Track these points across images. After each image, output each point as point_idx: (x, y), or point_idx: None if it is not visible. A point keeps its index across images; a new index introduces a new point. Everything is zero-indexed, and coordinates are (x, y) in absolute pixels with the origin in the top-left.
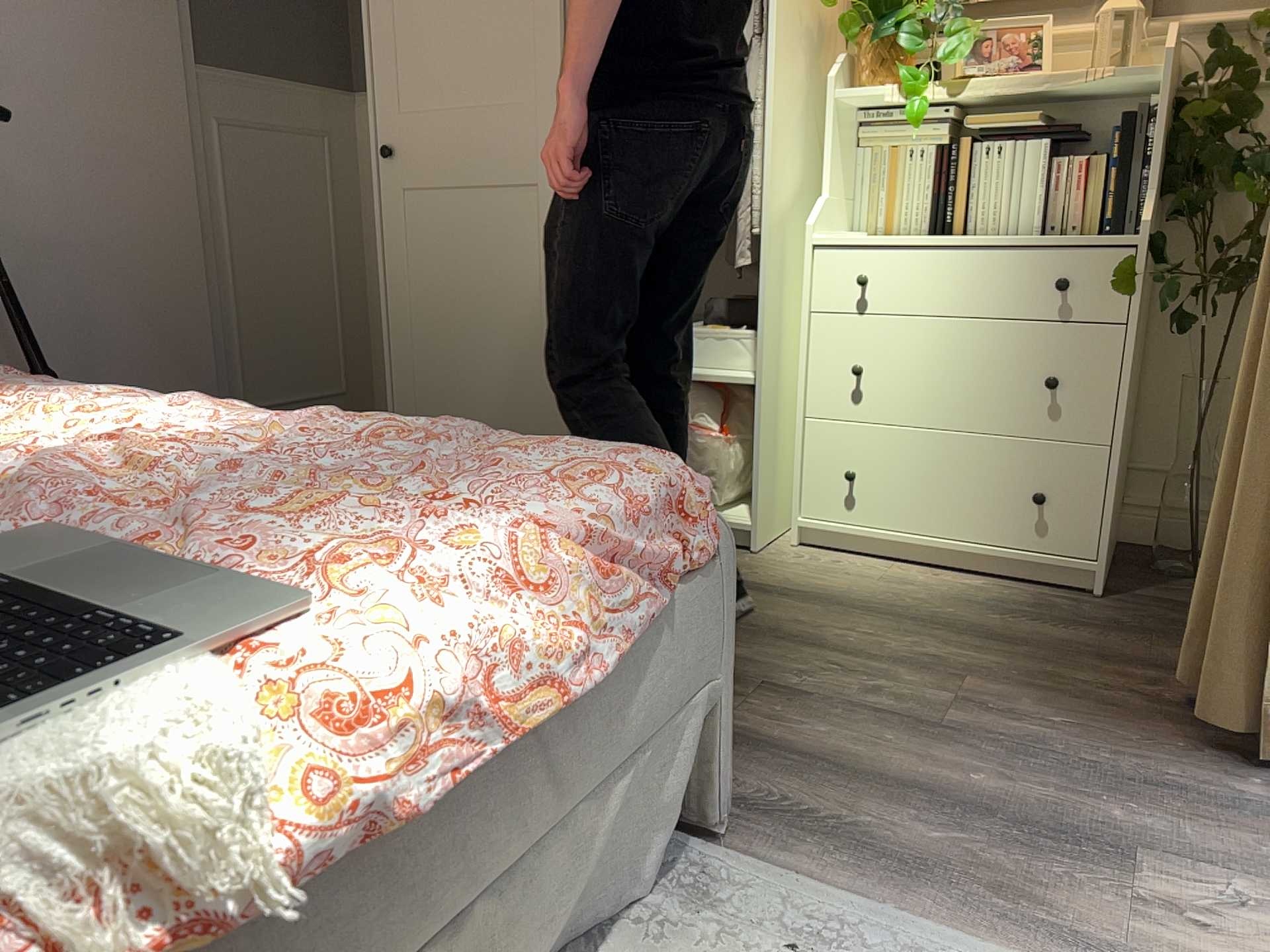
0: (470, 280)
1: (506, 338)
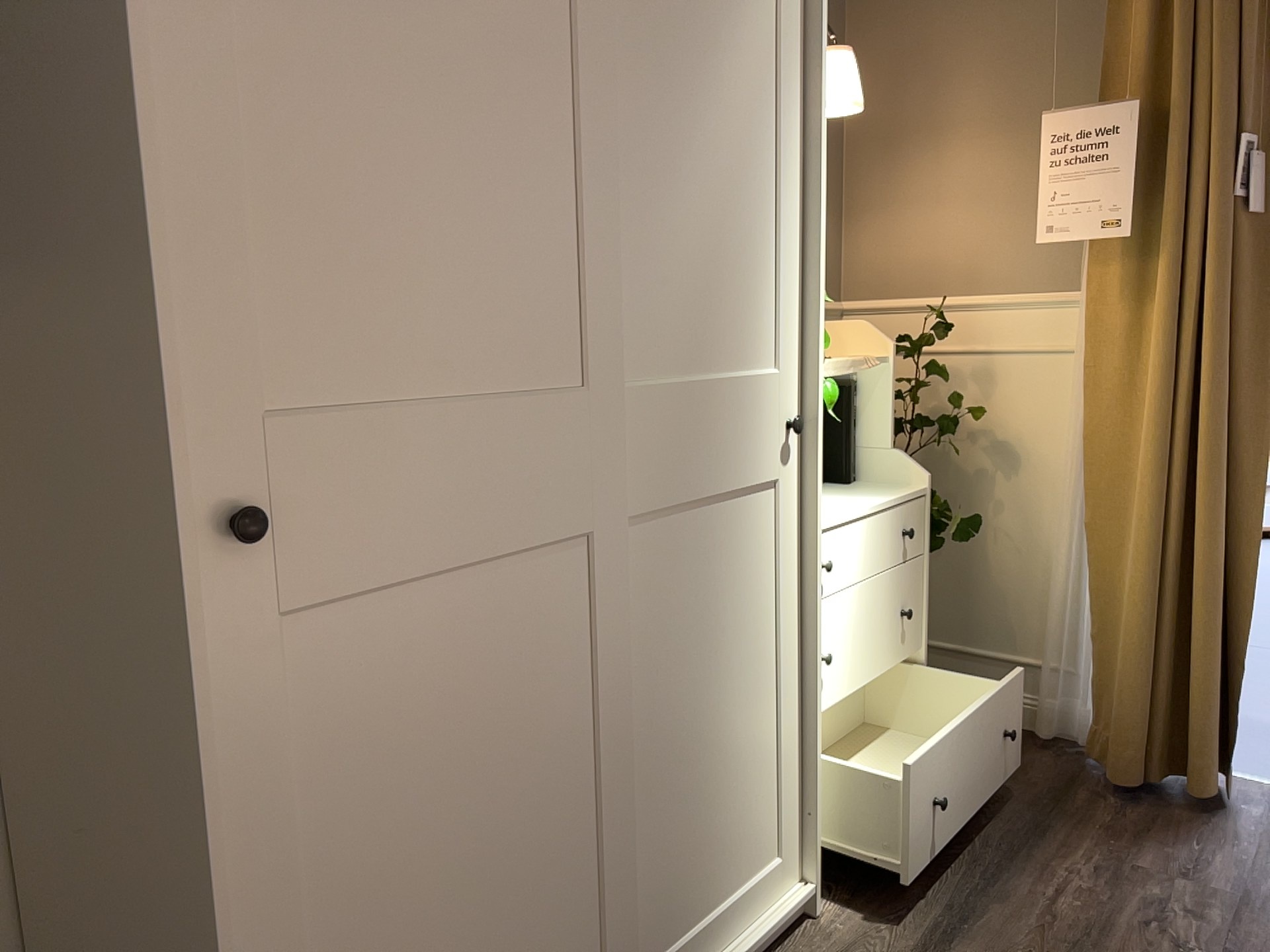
0: (473, 753)
1: (545, 829)
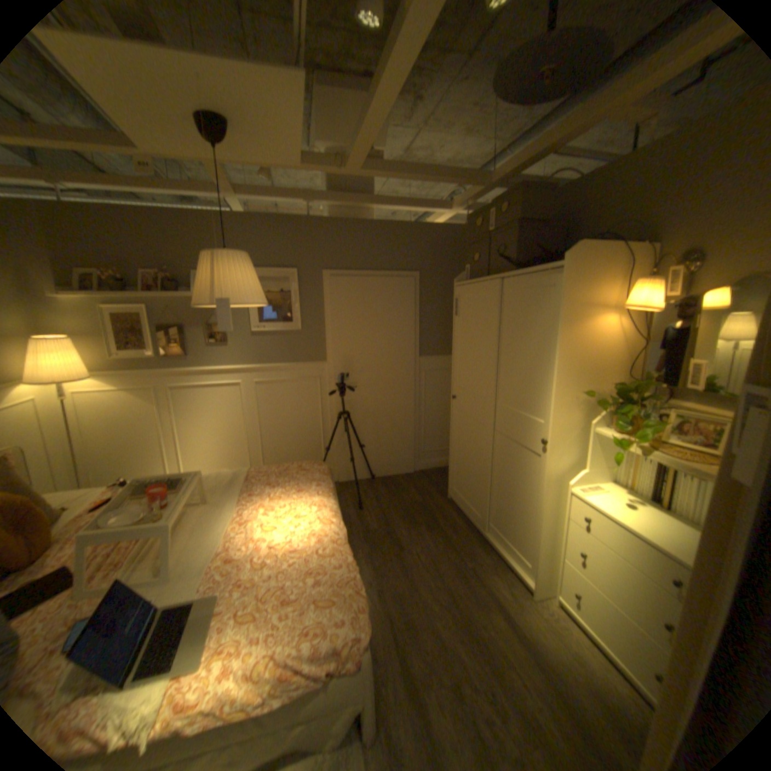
0: (468, 446)
1: (475, 470)
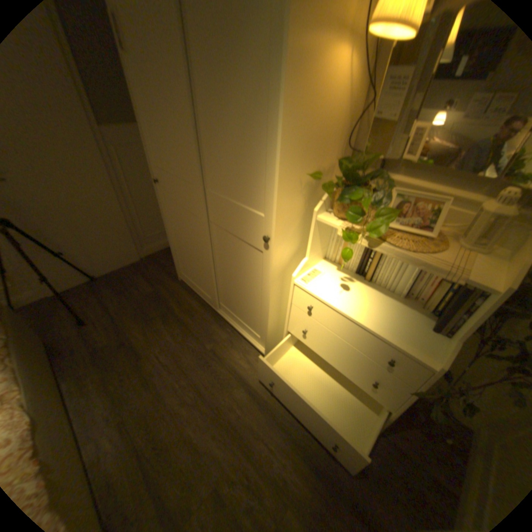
0: (185, 235)
1: (197, 259)
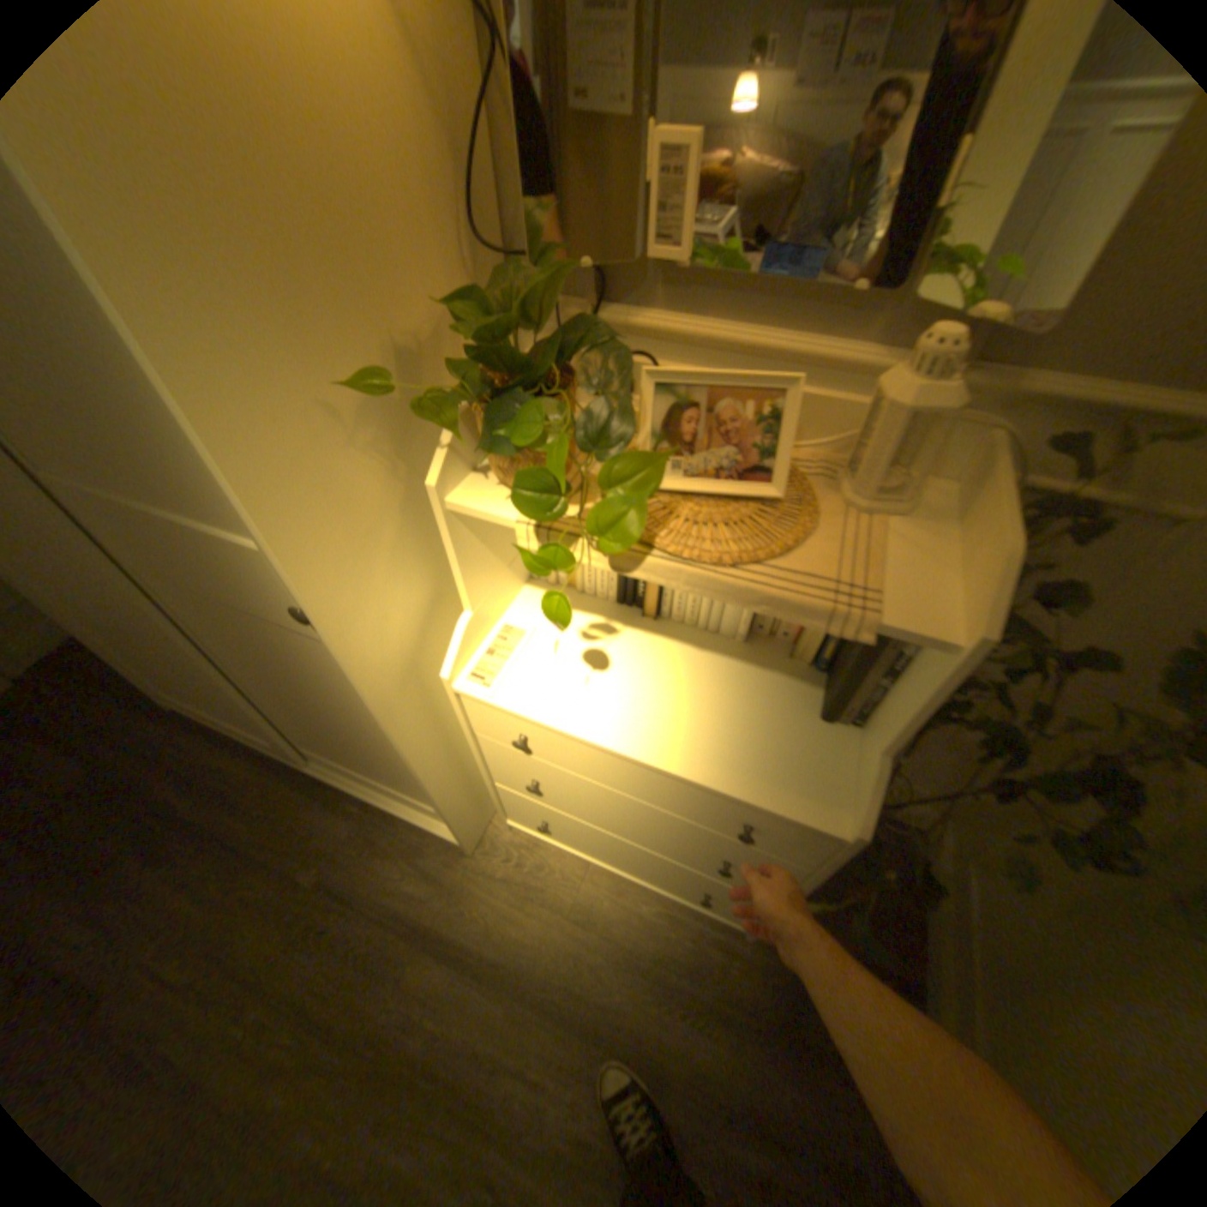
0: (91, 609)
1: (169, 664)
